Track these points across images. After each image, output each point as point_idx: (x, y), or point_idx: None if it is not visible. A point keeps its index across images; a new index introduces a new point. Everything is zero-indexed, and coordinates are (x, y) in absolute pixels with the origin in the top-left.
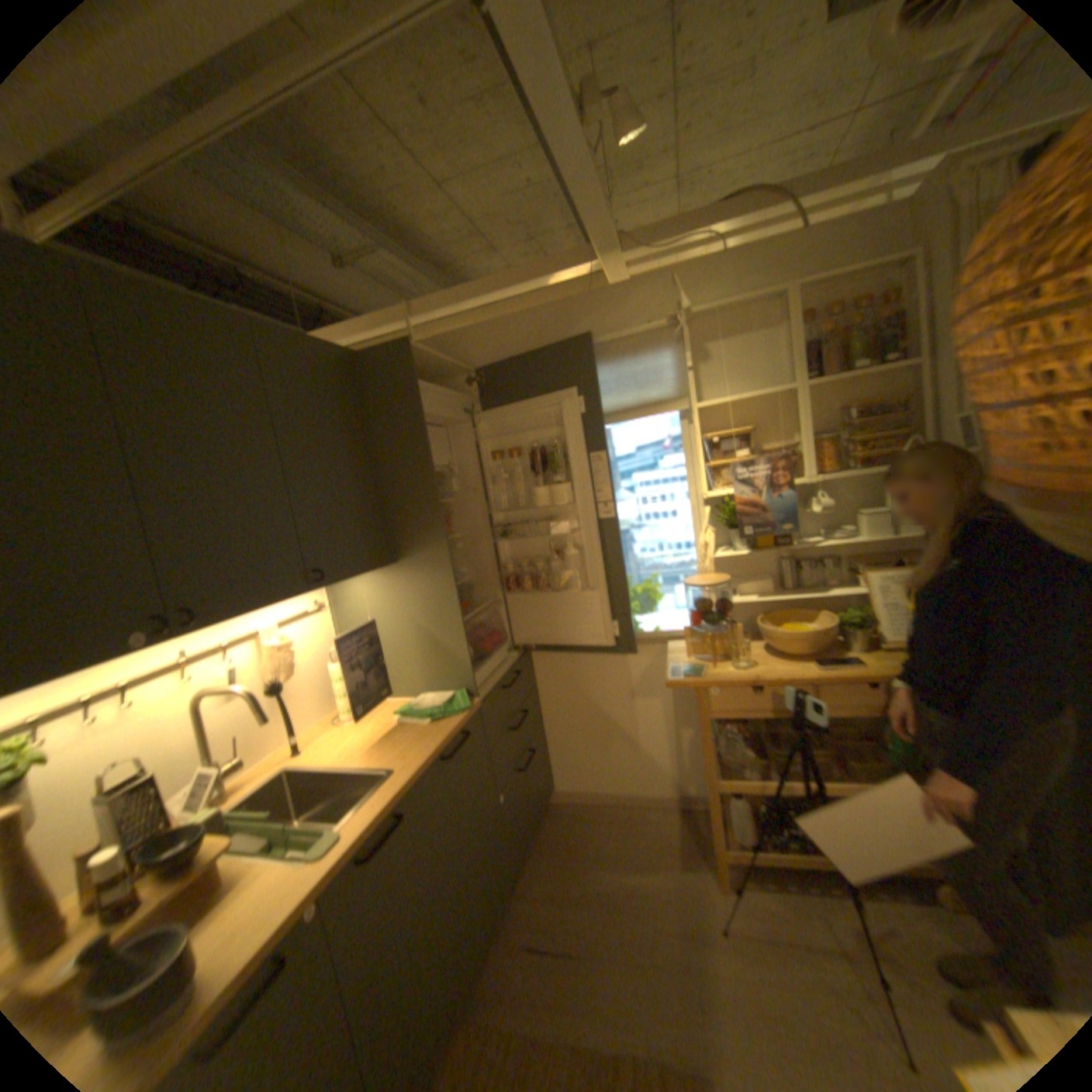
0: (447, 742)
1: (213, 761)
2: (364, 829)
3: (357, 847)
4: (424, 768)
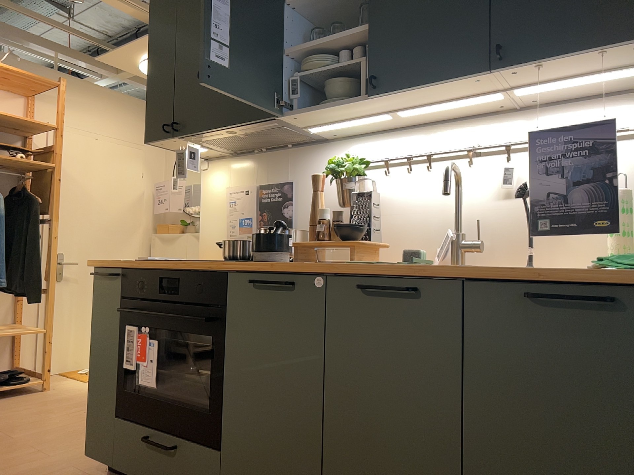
0: (549, 277)
1: (468, 233)
2: (384, 272)
3: (362, 271)
4: (475, 272)
